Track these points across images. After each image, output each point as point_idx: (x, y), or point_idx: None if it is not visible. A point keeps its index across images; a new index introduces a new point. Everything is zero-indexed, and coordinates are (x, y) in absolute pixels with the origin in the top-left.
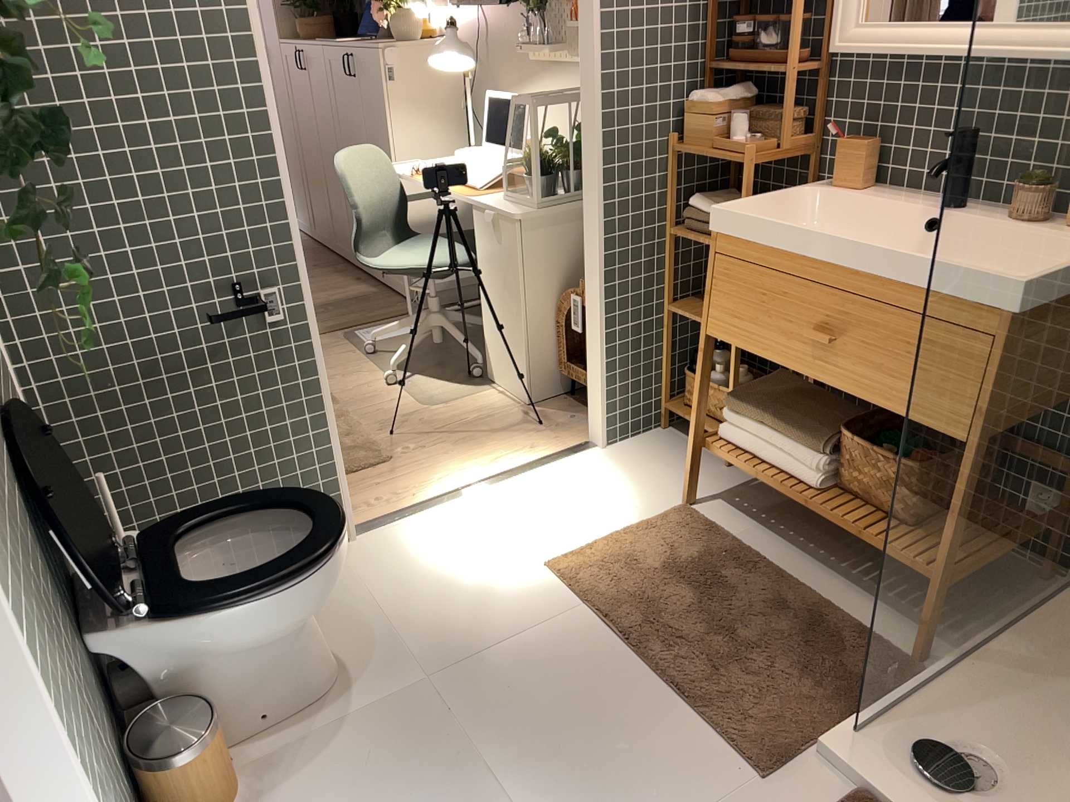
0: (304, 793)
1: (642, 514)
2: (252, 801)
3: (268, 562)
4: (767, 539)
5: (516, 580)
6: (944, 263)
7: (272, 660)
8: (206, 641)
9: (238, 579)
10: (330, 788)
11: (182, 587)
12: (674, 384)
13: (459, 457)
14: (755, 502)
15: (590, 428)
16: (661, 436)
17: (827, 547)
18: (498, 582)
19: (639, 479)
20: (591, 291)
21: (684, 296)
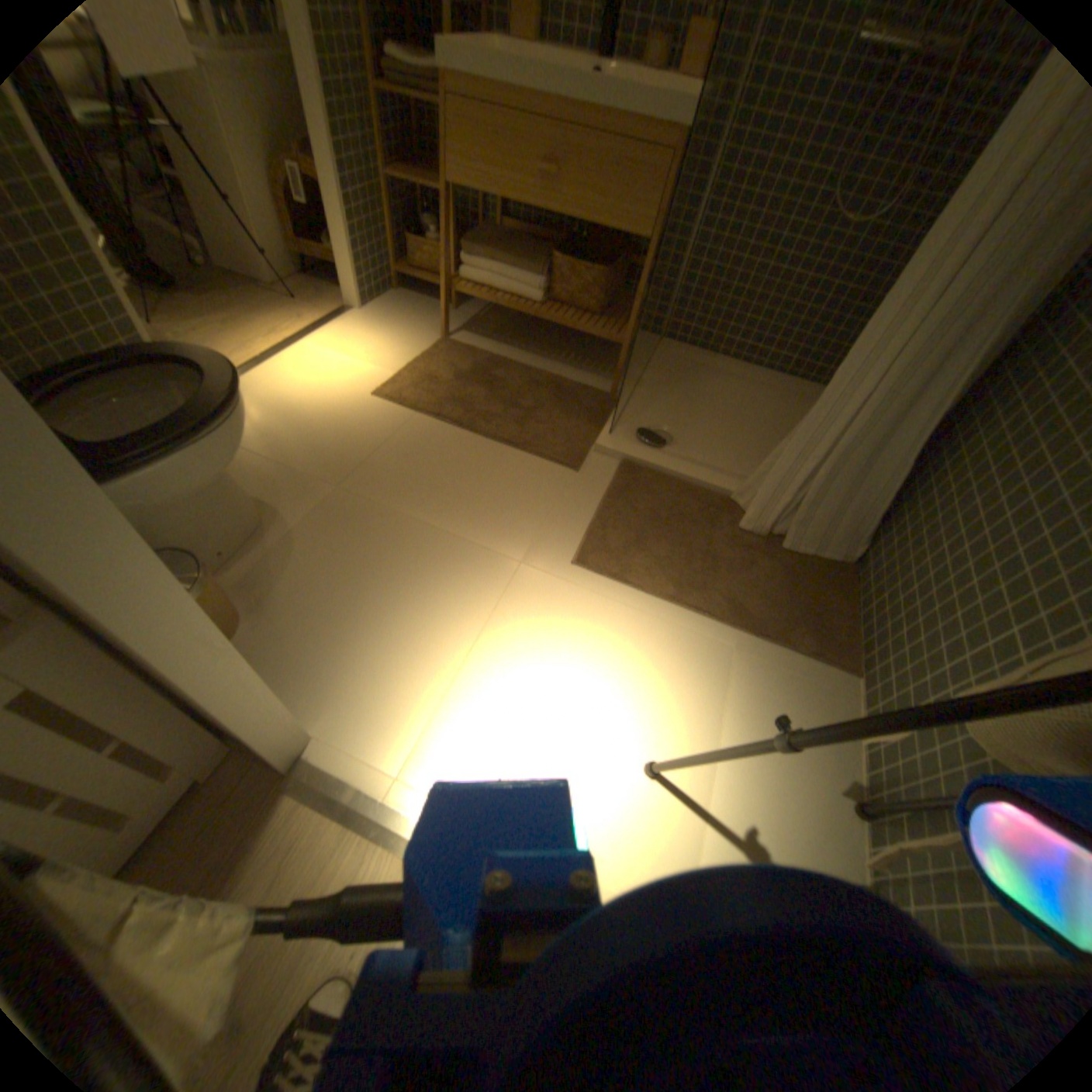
0: (286, 583)
1: (417, 346)
2: (245, 605)
3: (174, 399)
4: (505, 348)
5: (353, 406)
6: (635, 87)
7: (198, 501)
8: (141, 490)
9: (152, 419)
10: (305, 572)
11: (88, 440)
12: (396, 248)
13: (237, 330)
14: (484, 327)
15: (343, 291)
16: (397, 294)
17: (538, 346)
18: (339, 411)
19: (400, 325)
20: (319, 145)
21: (399, 156)
